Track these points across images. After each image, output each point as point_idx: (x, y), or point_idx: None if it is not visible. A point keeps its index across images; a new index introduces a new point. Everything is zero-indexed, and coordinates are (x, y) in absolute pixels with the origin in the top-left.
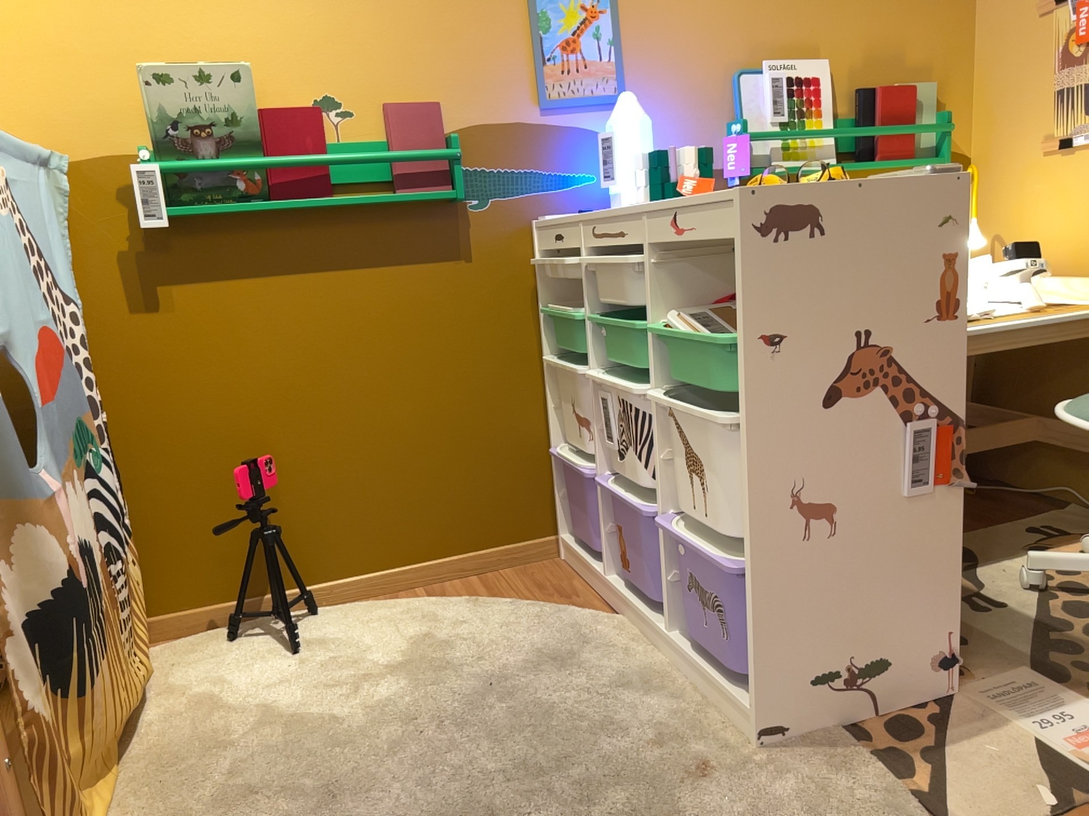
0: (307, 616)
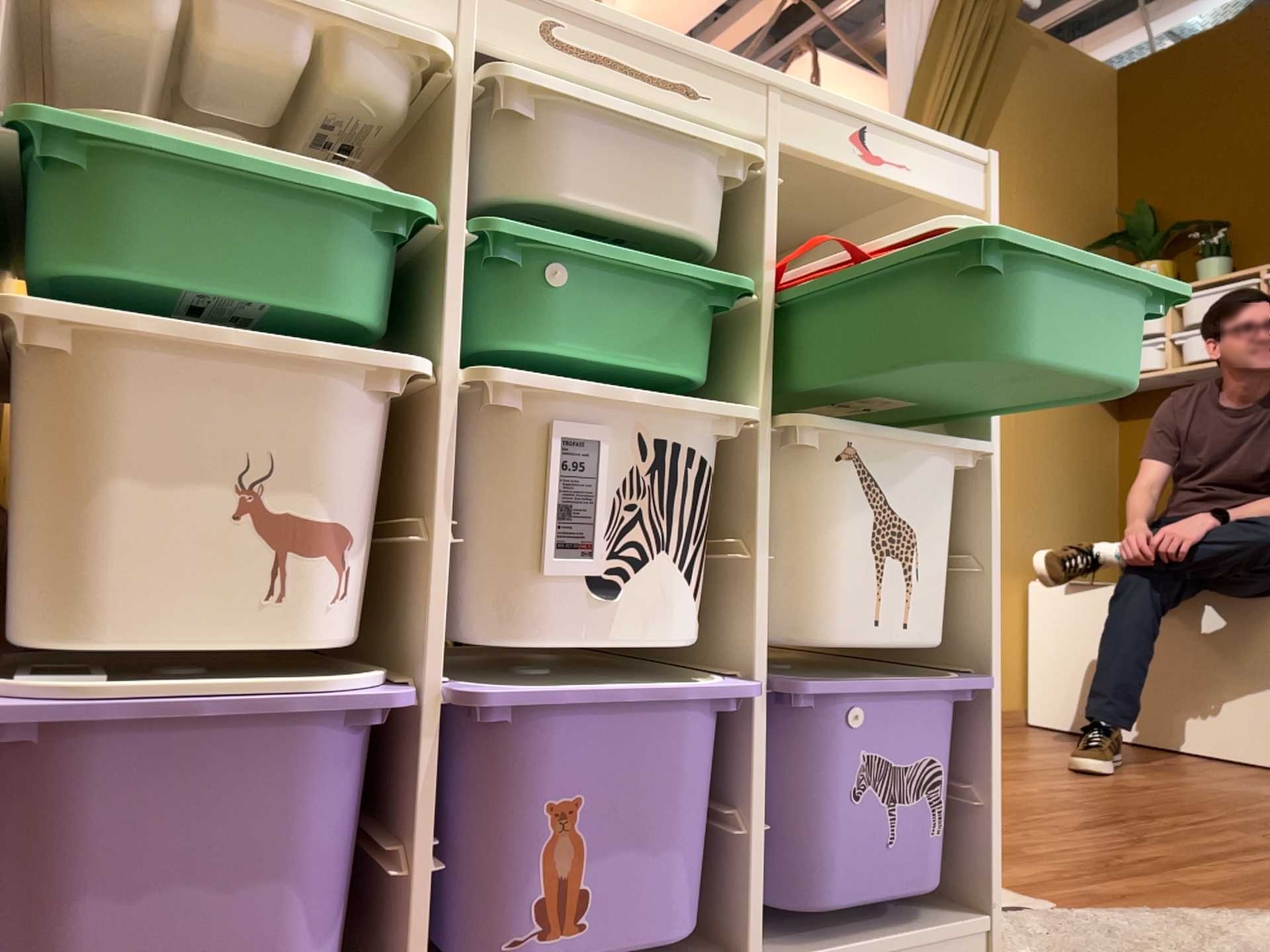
0: None
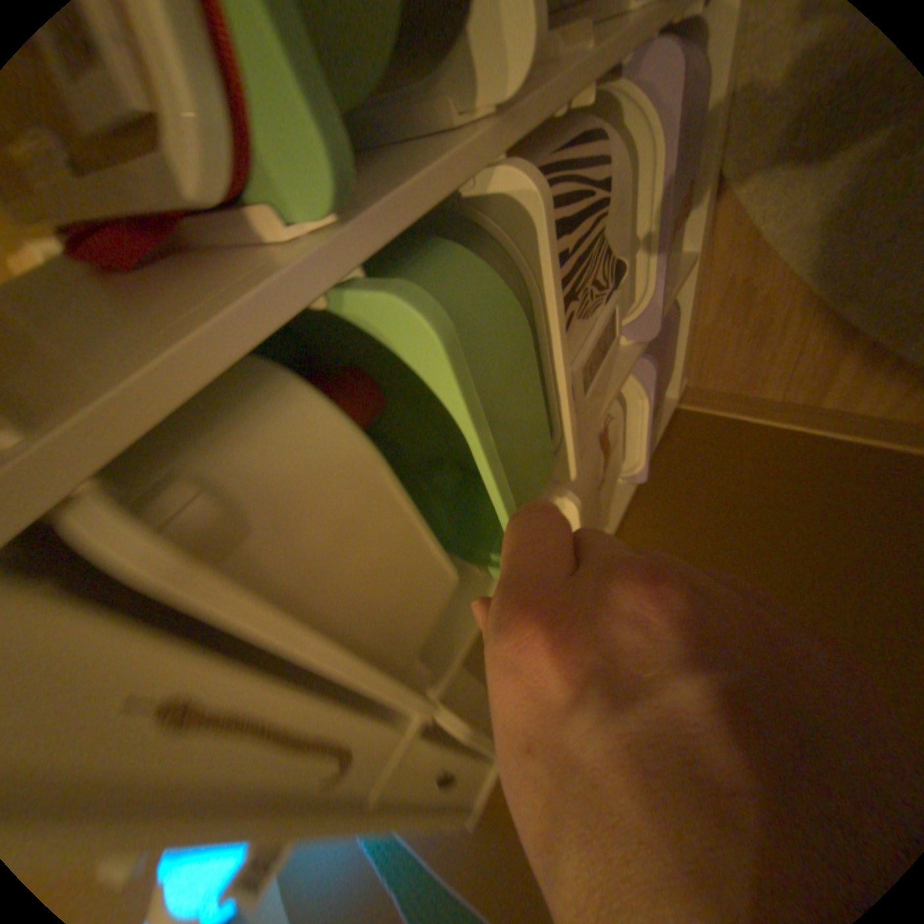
0: None
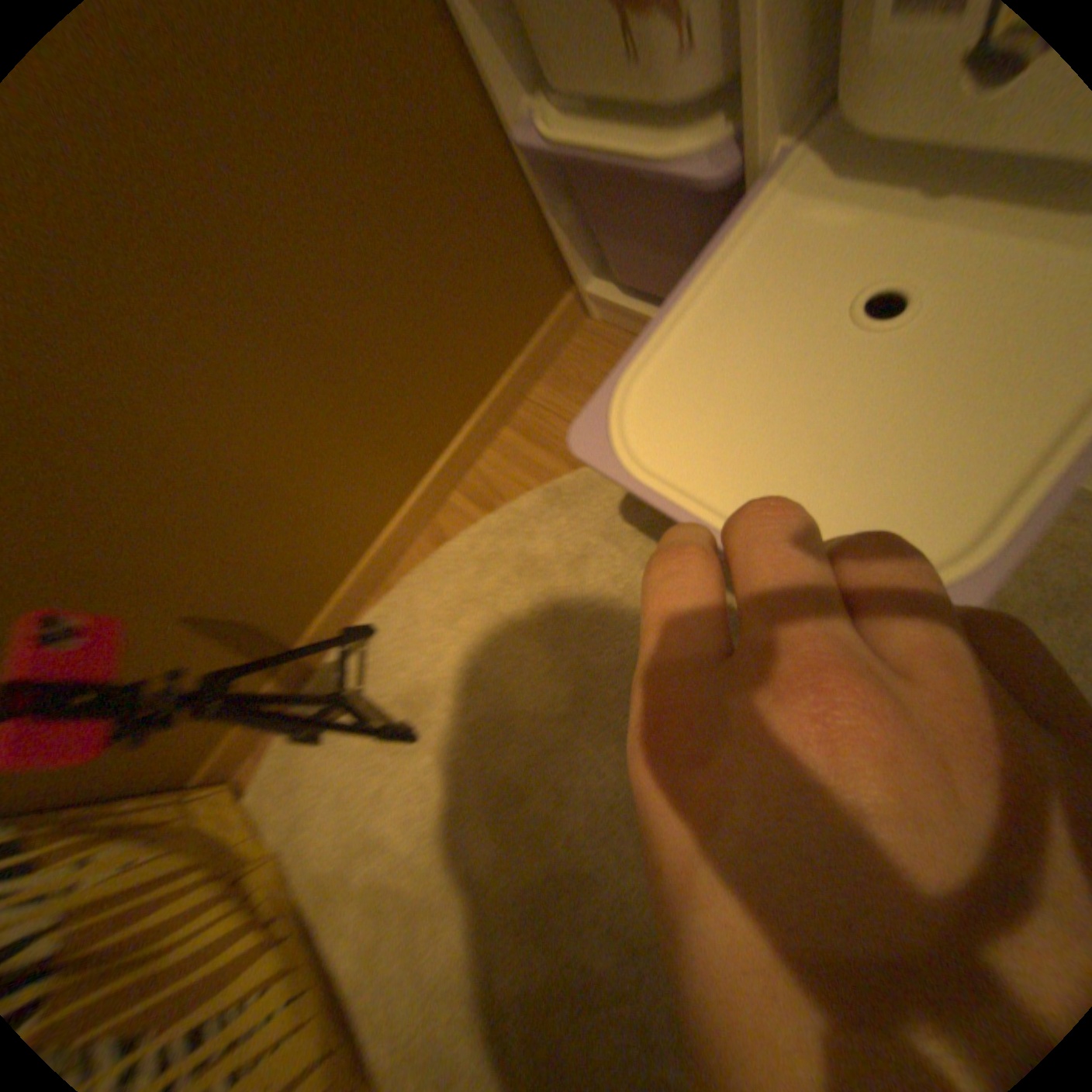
0: (373, 646)
